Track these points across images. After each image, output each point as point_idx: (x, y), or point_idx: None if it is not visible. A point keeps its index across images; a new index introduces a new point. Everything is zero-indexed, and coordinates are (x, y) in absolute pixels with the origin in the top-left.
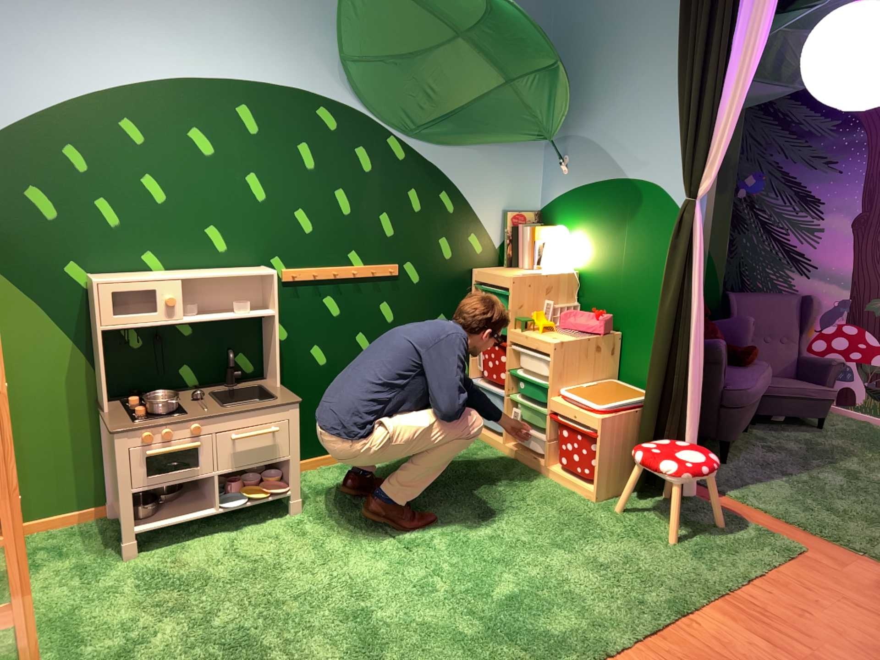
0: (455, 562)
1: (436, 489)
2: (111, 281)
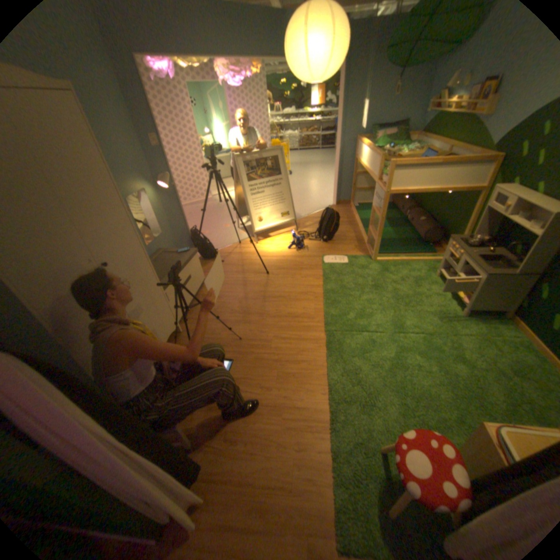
0: (402, 344)
1: (492, 377)
2: (500, 188)
